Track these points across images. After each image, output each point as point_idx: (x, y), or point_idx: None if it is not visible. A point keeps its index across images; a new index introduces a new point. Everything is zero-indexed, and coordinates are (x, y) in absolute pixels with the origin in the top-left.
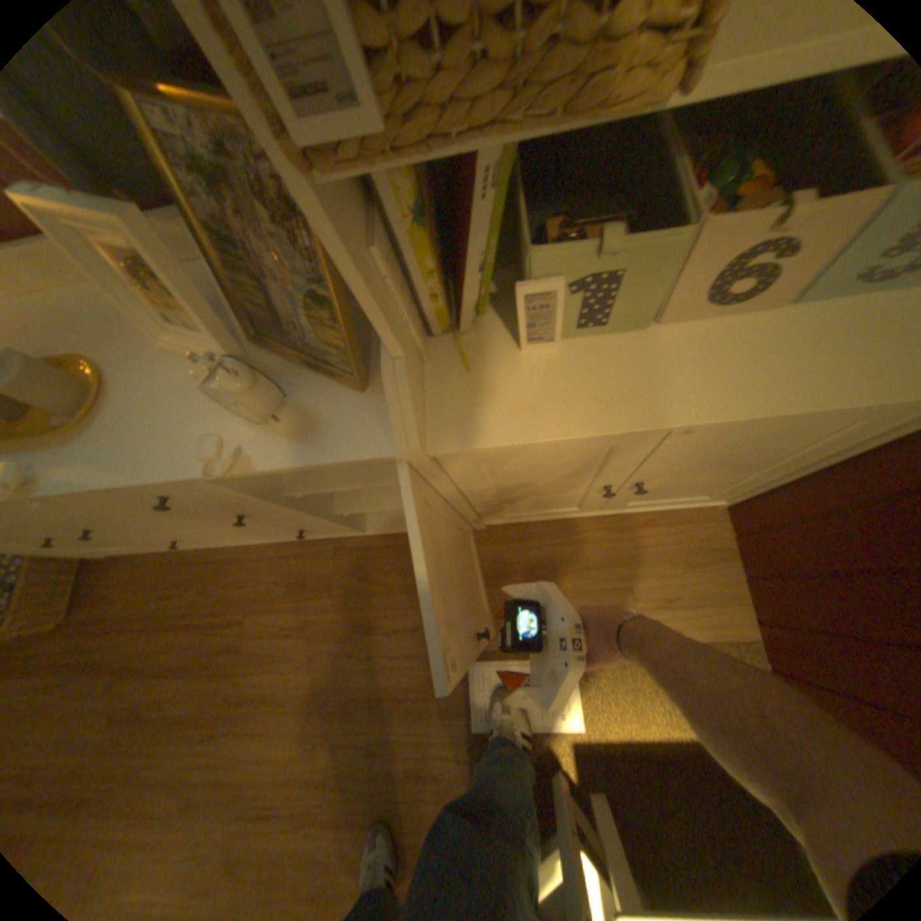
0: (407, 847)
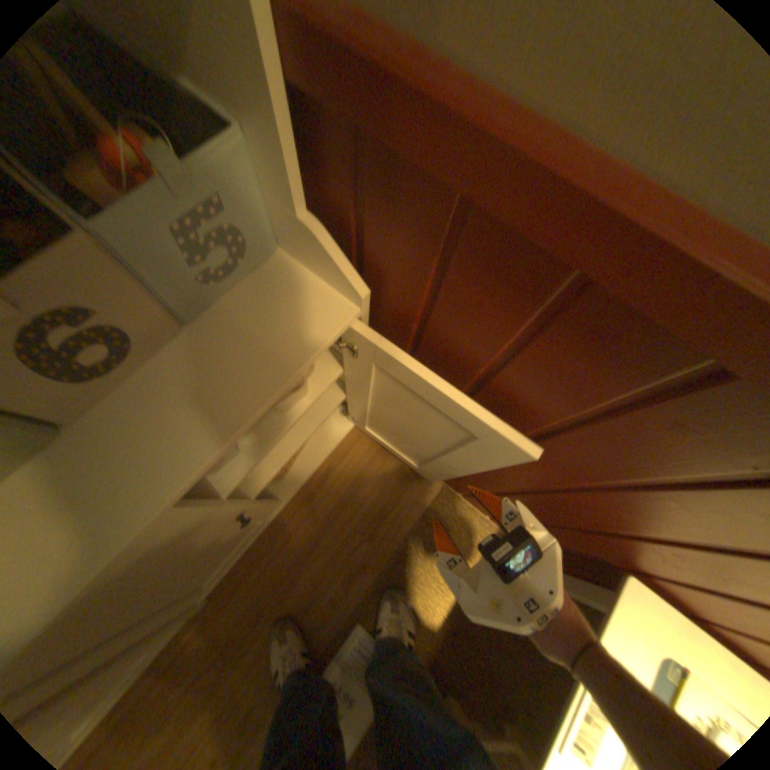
0: None
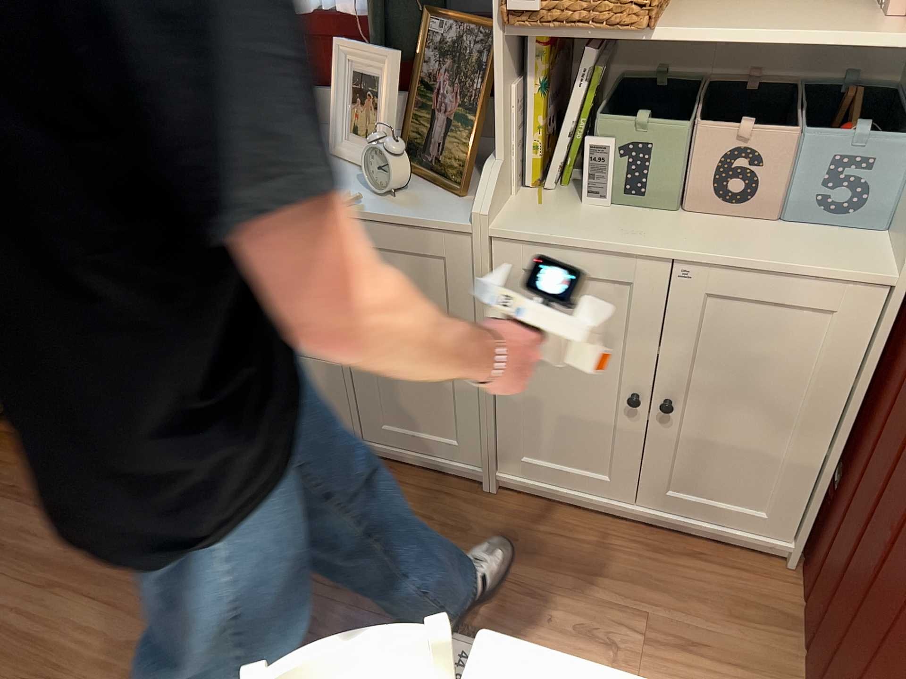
0: None
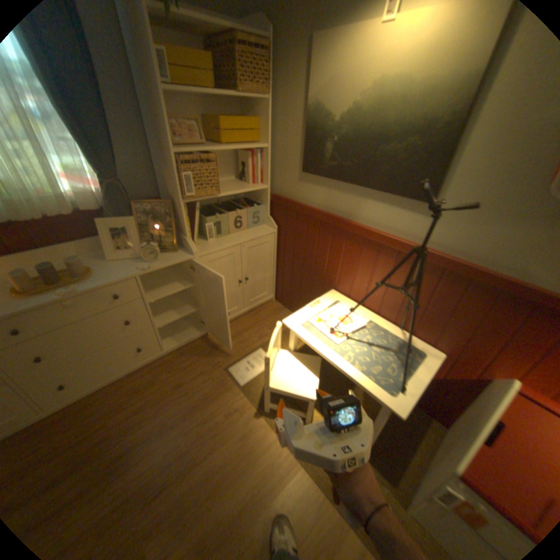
0: (238, 438)
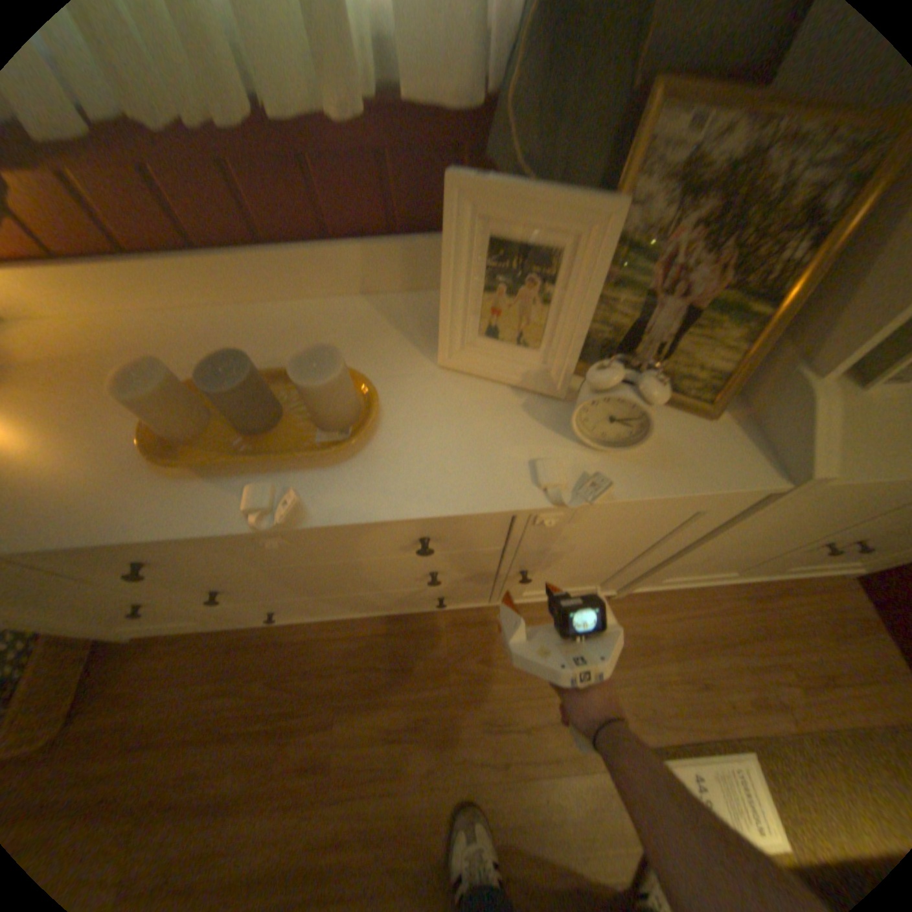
0: None
